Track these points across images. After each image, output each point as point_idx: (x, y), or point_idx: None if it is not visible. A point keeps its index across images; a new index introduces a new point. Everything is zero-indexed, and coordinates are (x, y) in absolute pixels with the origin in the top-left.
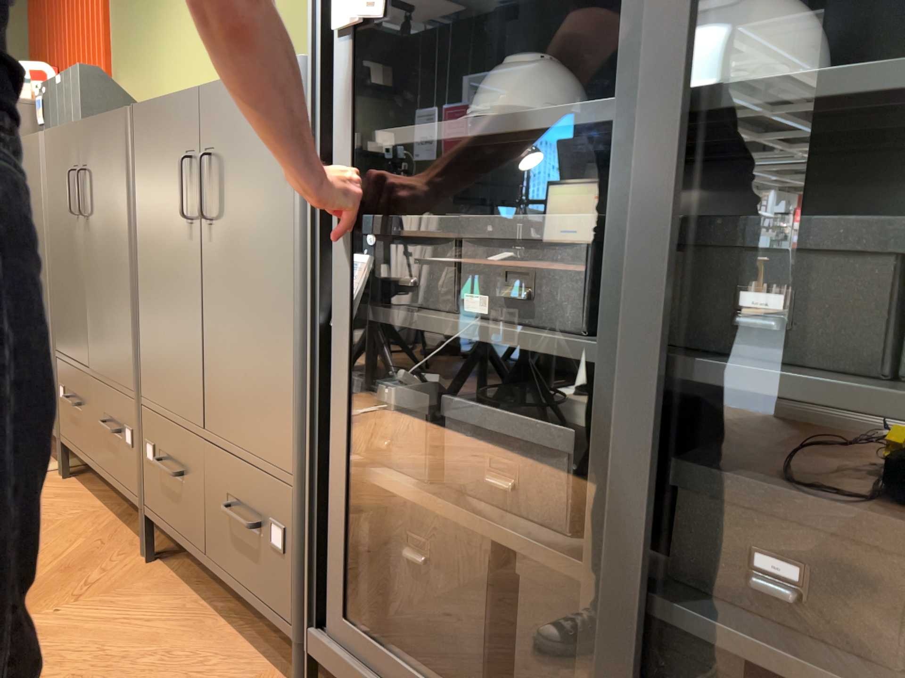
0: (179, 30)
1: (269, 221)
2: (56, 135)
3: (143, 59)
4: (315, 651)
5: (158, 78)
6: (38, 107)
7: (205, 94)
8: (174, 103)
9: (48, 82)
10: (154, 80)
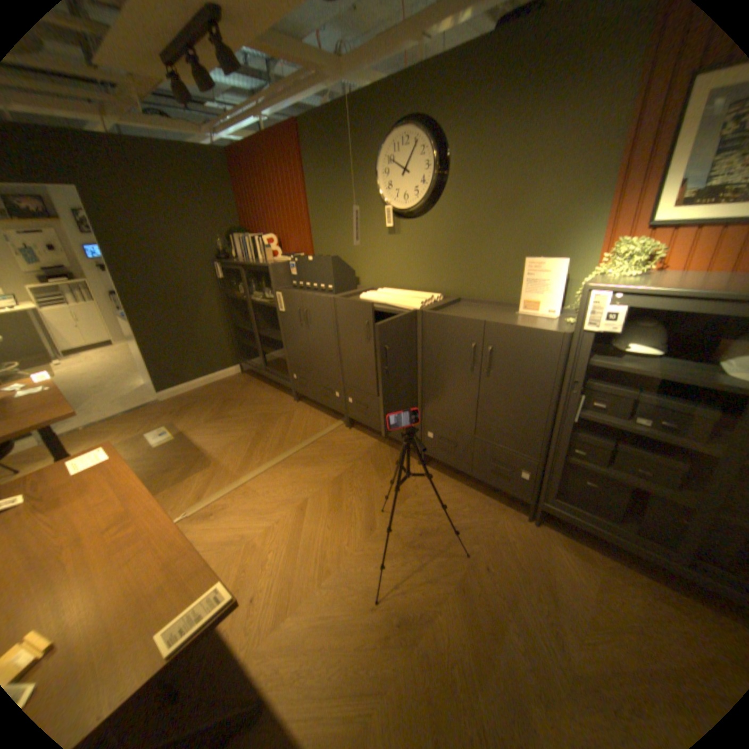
0: (368, 231)
1: (536, 381)
2: (347, 302)
3: (339, 239)
4: (547, 508)
5: (352, 250)
6: (291, 266)
7: (491, 325)
8: (463, 321)
9: (299, 257)
10: (348, 250)
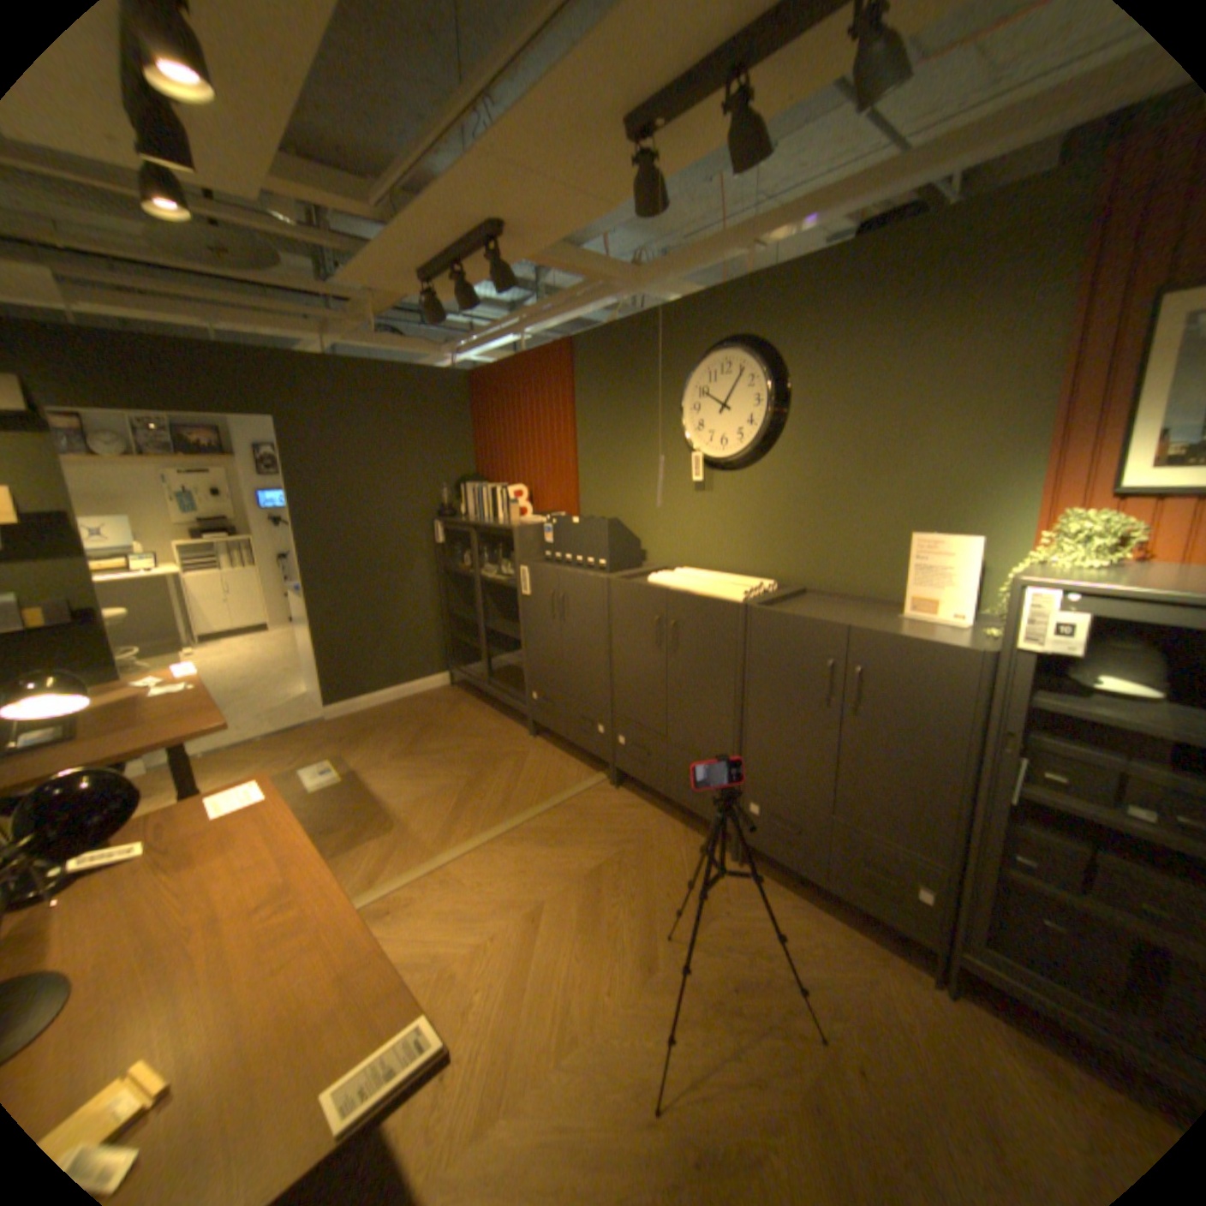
0: (665, 486)
1: (940, 729)
2: (629, 587)
3: (619, 495)
4: (970, 965)
5: (638, 511)
6: (546, 530)
7: (860, 633)
8: (814, 624)
9: (559, 518)
10: (632, 511)
